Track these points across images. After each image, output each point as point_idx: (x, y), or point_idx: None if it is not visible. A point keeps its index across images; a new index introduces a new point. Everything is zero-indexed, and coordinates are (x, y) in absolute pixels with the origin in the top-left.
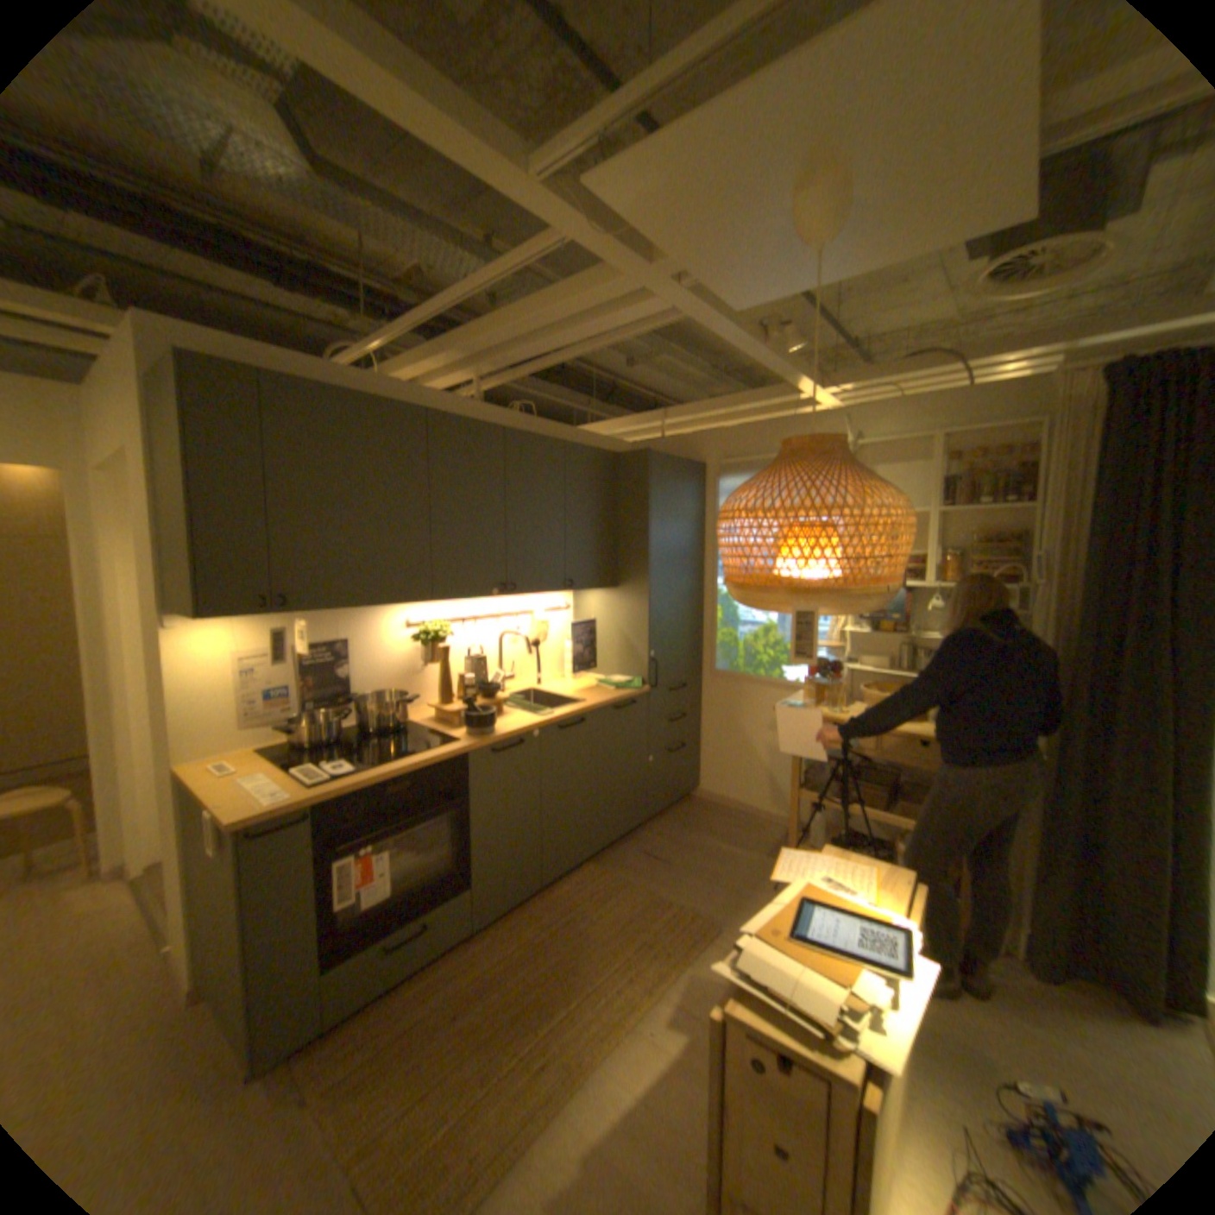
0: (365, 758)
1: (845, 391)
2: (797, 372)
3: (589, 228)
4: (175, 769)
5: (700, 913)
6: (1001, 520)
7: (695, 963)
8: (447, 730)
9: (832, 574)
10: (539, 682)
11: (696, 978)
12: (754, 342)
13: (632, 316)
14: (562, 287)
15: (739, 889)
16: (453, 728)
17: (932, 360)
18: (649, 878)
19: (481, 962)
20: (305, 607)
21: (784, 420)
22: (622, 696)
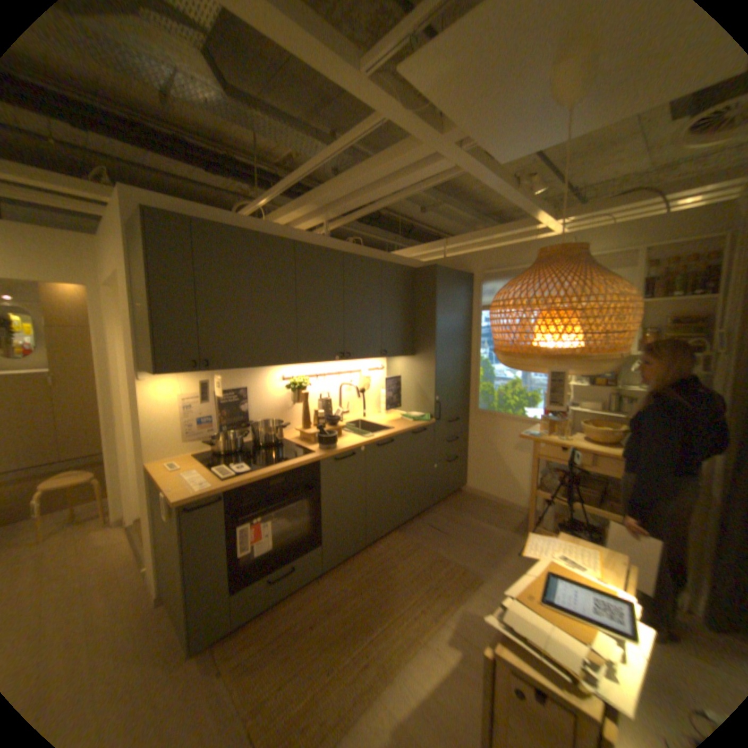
0: (256, 461)
1: (572, 221)
2: (538, 209)
3: (400, 109)
4: (146, 465)
5: (468, 568)
6: (688, 307)
7: (466, 602)
8: (307, 444)
9: (579, 344)
10: (364, 415)
11: (466, 612)
12: (510, 188)
13: (427, 173)
14: (381, 155)
15: (494, 553)
16: (310, 443)
17: (638, 196)
18: (434, 542)
19: (328, 591)
20: (220, 367)
21: (527, 243)
22: (417, 425)
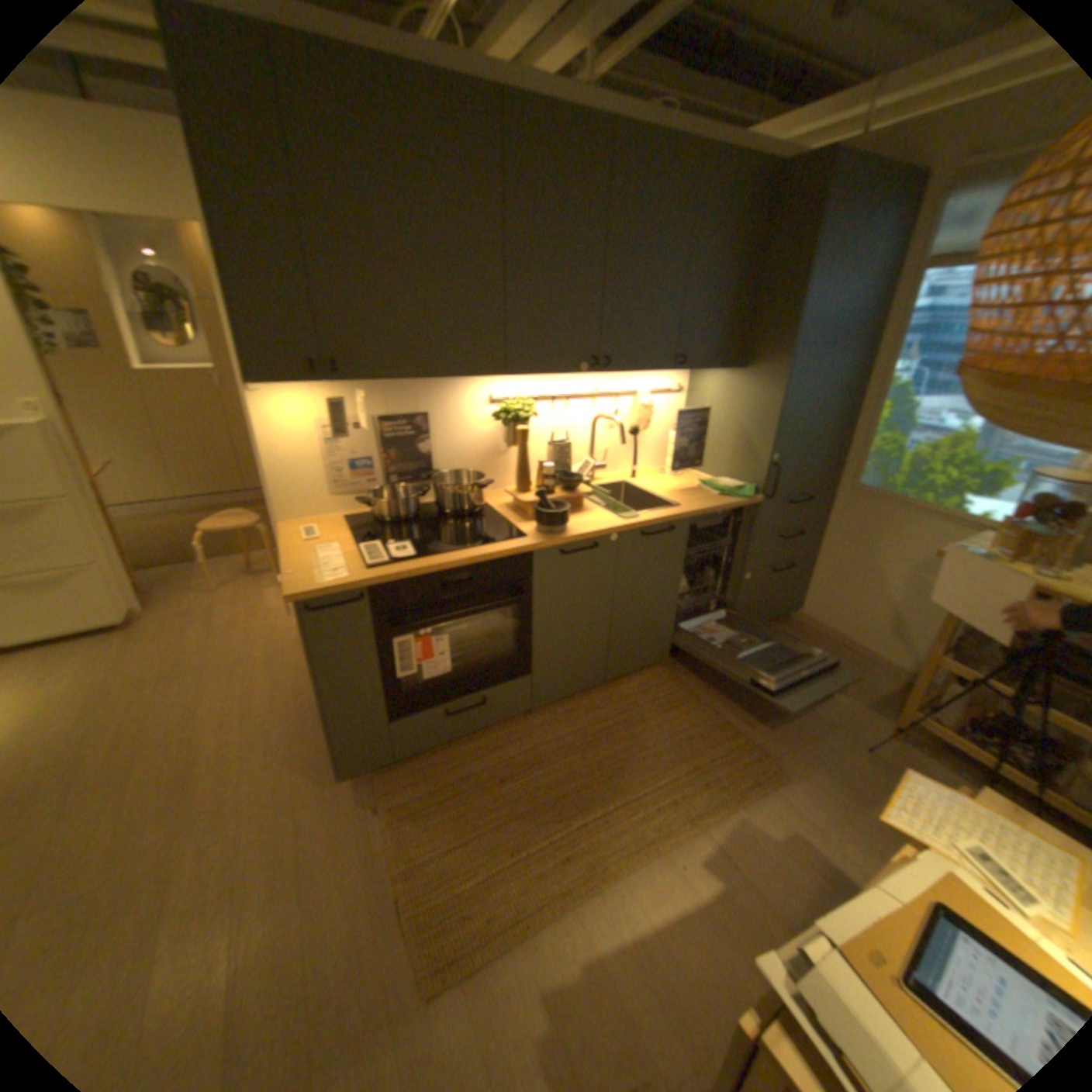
0: (433, 540)
1: None
2: None
3: None
4: (282, 523)
5: (770, 751)
6: None
7: (752, 806)
8: (521, 519)
9: None
10: (634, 474)
11: (749, 822)
12: None
13: None
14: None
15: (825, 737)
16: (526, 518)
17: None
18: (721, 696)
19: (538, 734)
20: (369, 374)
21: None
22: (727, 503)
